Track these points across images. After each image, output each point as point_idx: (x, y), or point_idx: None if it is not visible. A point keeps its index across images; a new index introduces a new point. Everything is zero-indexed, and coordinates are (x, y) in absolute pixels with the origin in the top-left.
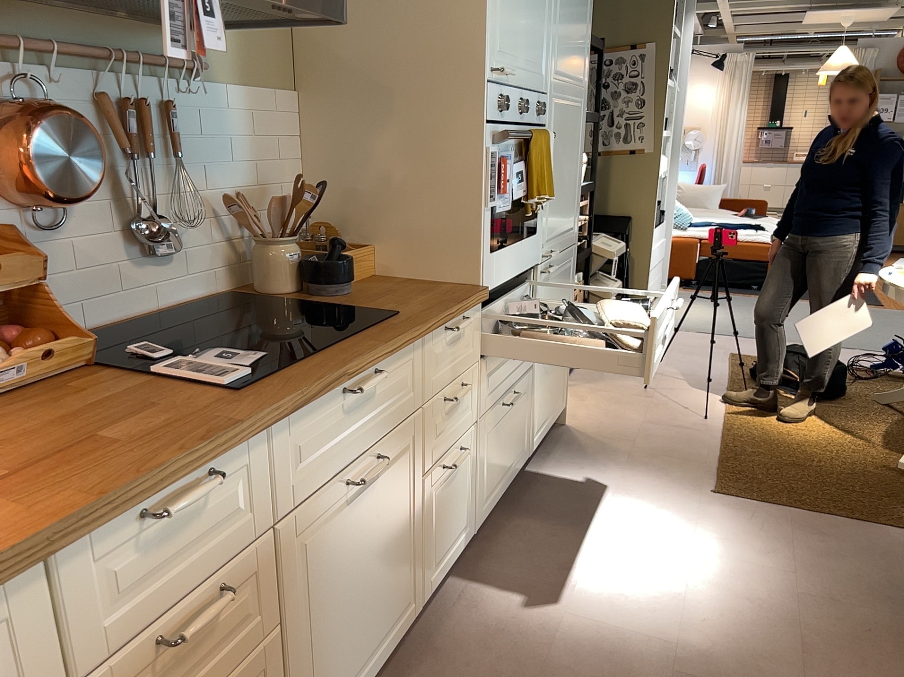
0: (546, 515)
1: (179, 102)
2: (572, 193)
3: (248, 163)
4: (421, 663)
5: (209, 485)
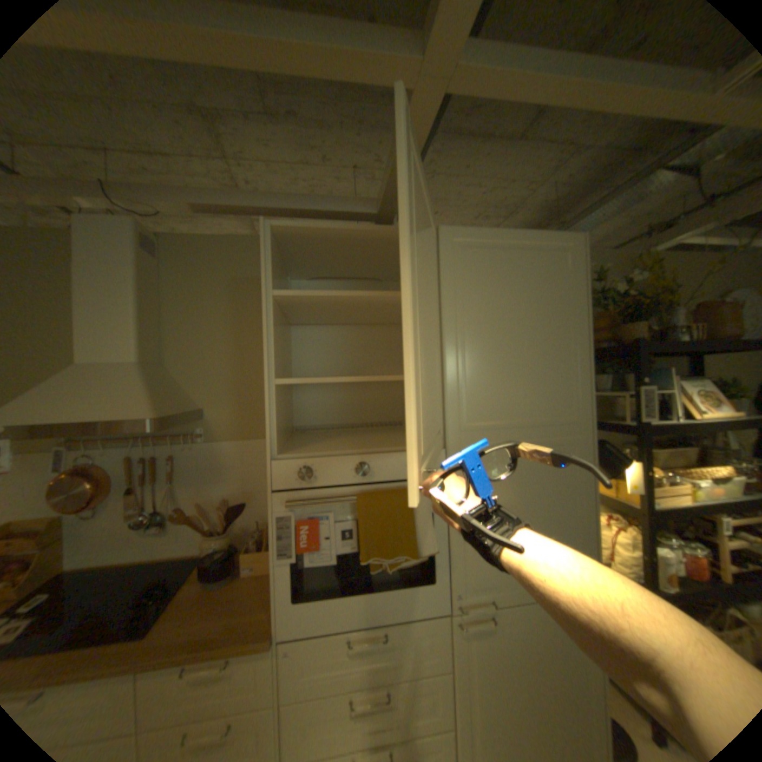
0: None
1: (181, 454)
2: (564, 537)
3: (234, 481)
4: None
5: None
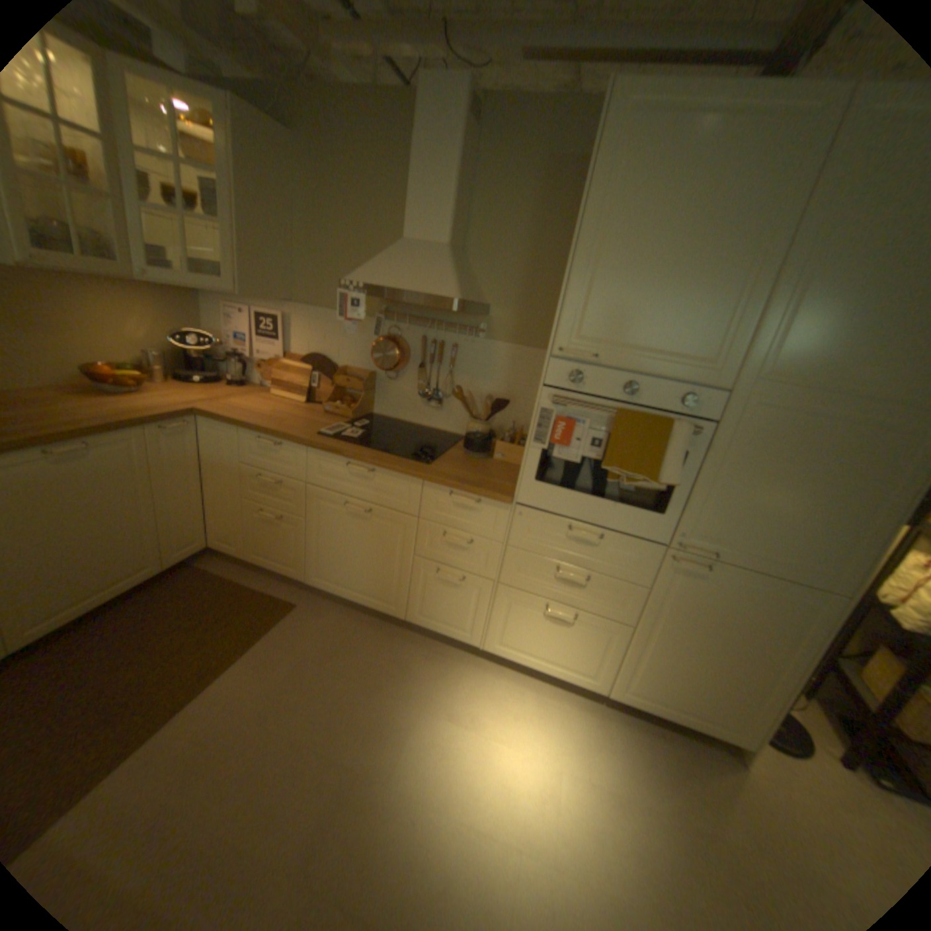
0: (544, 718)
1: (463, 345)
2: (835, 529)
3: (500, 382)
4: (382, 635)
5: (272, 444)
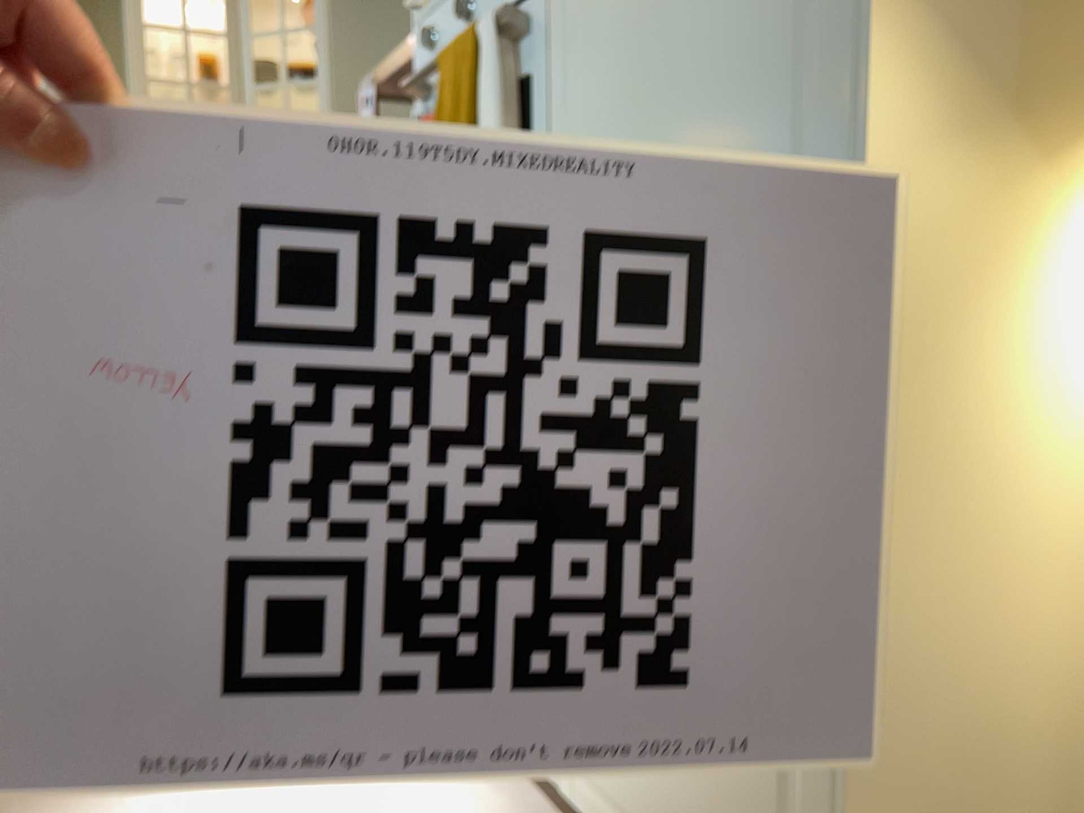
0: (433, 803)
1: None
2: (767, 93)
3: None
4: None
5: None
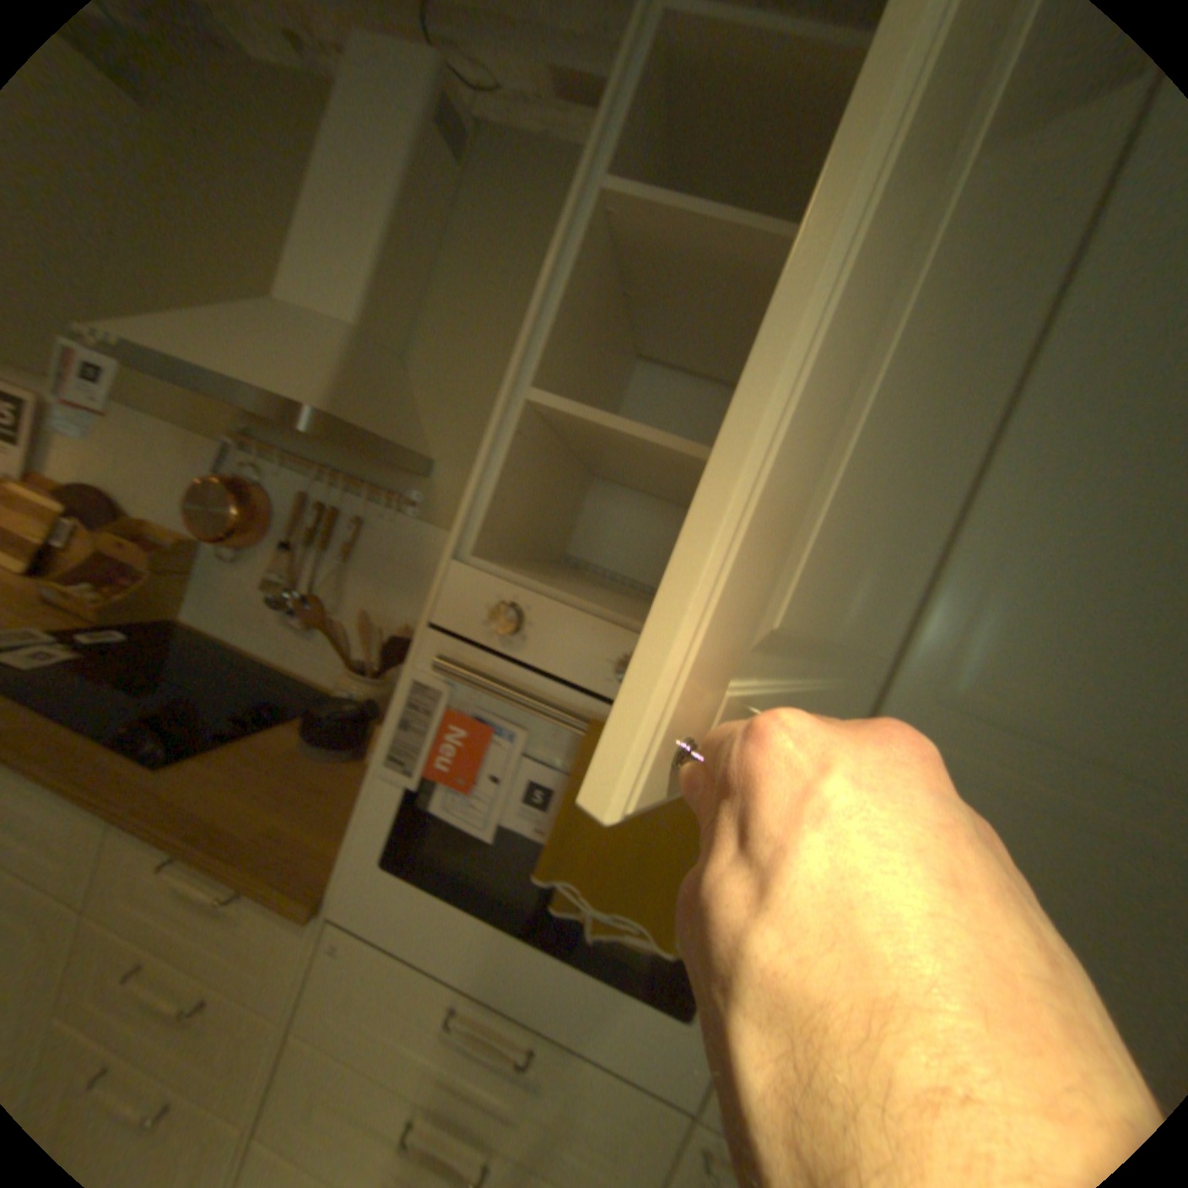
0: None
1: (377, 524)
2: None
3: None
4: None
5: None
